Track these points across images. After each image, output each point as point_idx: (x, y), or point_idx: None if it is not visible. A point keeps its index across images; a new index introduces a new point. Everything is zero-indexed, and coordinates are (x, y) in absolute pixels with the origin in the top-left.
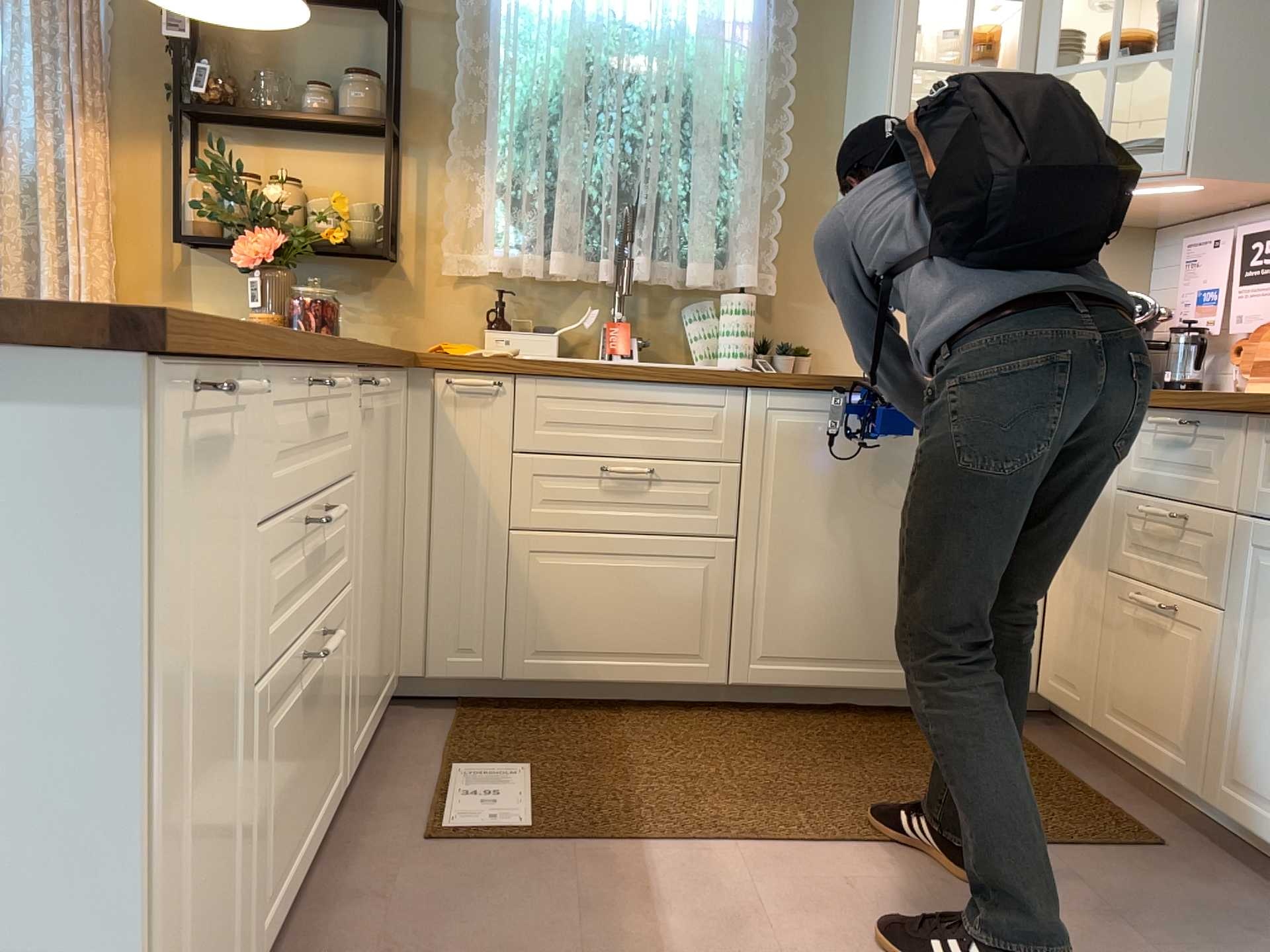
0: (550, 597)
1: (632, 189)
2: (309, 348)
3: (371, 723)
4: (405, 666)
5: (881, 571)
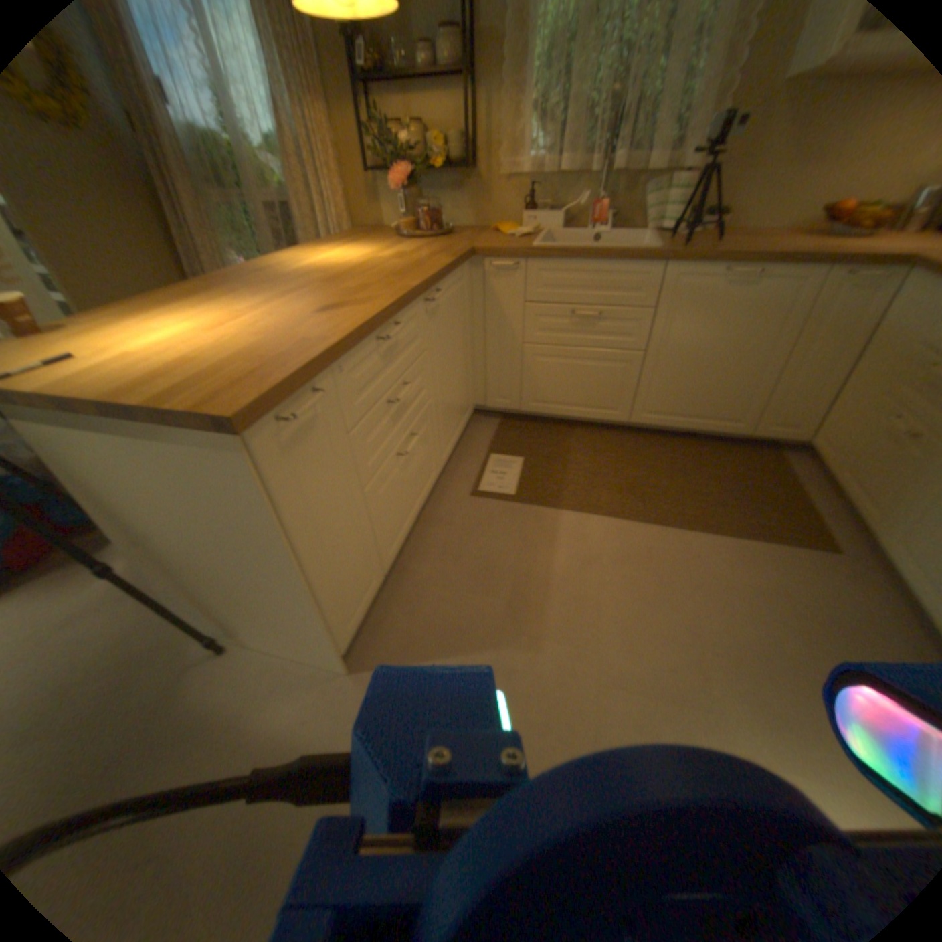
0: (540, 376)
1: (619, 91)
2: (376, 316)
3: (454, 438)
4: (475, 401)
5: (728, 372)
